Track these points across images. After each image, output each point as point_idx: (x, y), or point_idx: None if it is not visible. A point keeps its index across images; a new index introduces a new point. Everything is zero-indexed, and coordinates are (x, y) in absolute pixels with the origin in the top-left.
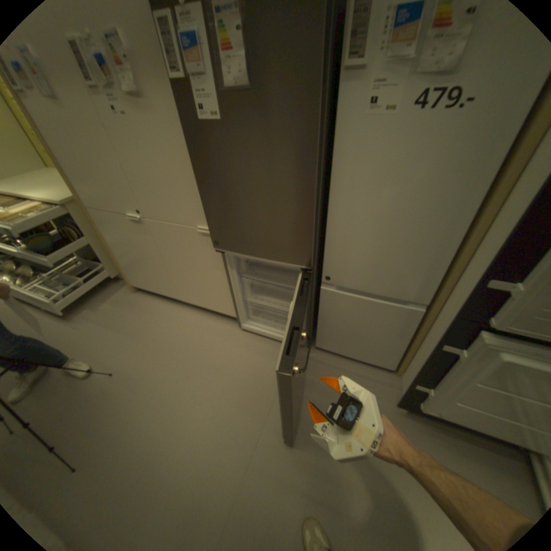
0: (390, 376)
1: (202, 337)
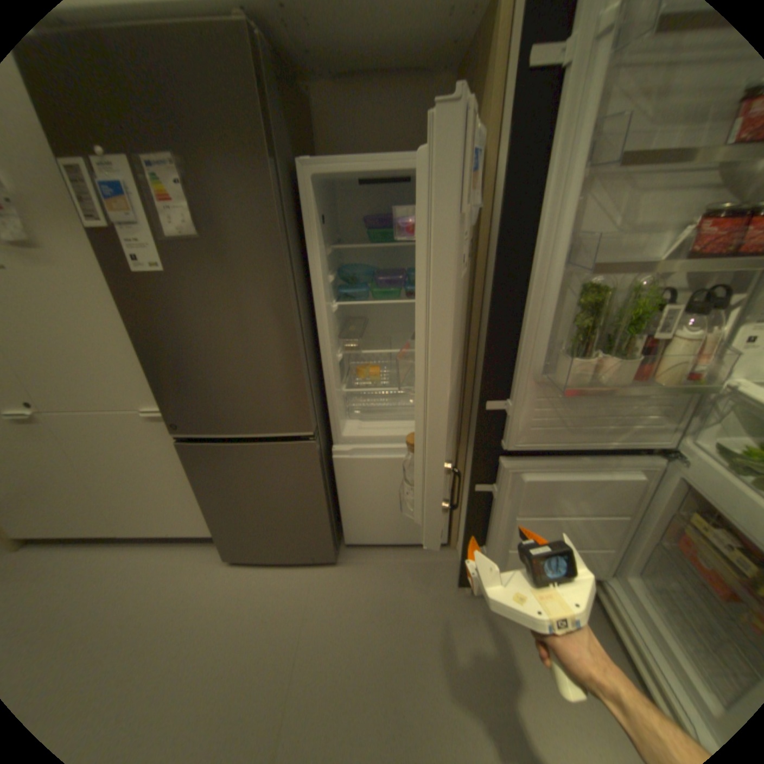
0: (443, 551)
1: (164, 587)
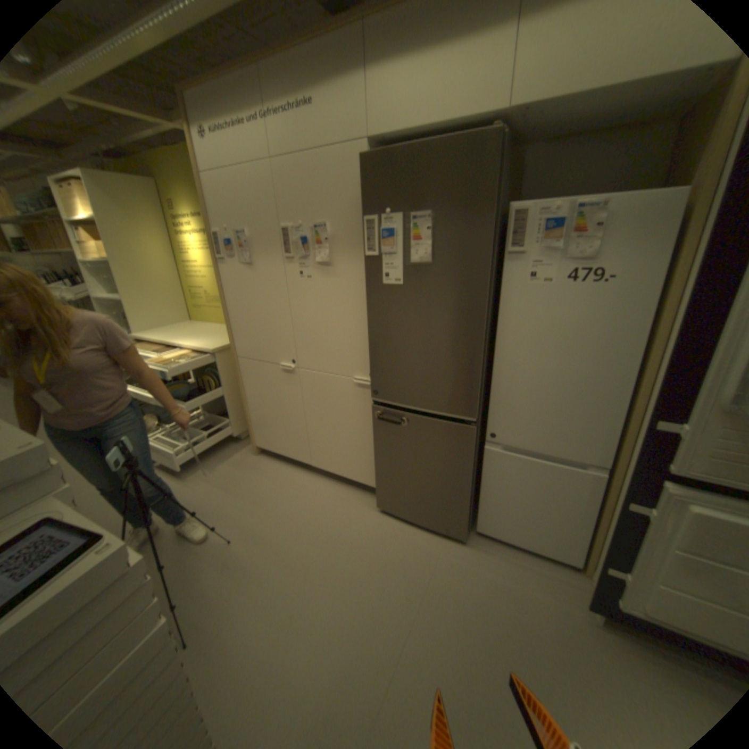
0: (577, 576)
1: (336, 510)
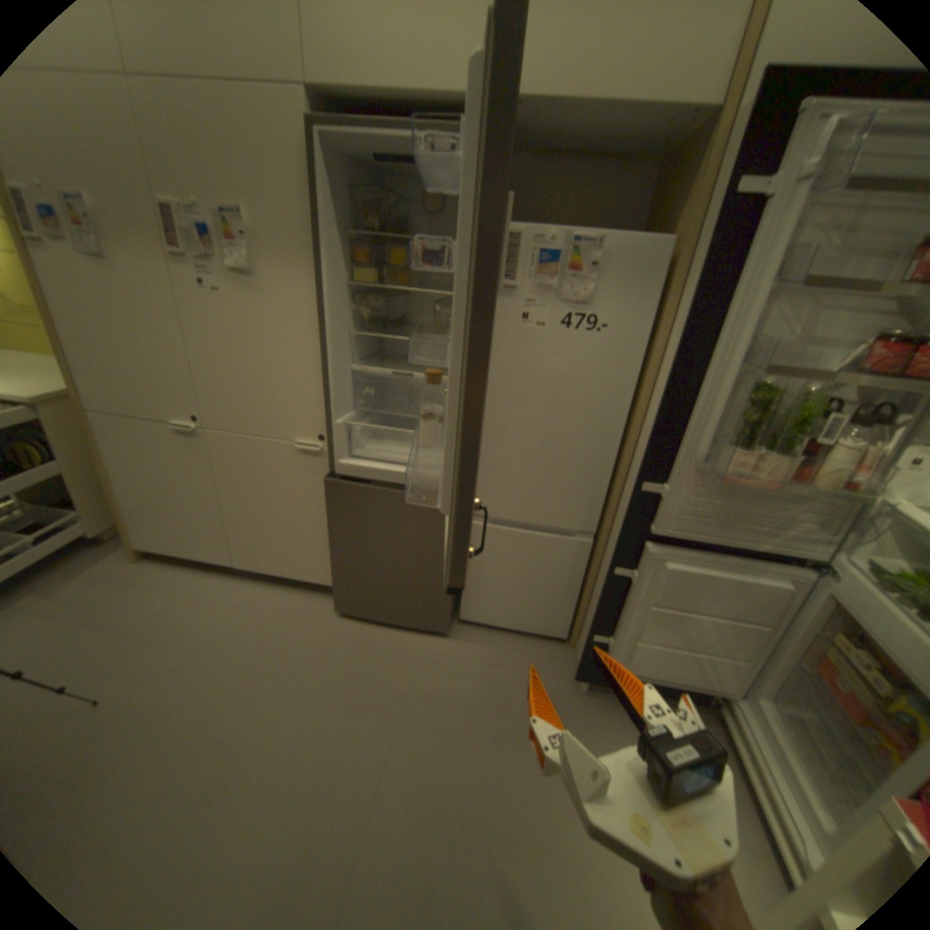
0: (561, 648)
1: (276, 623)
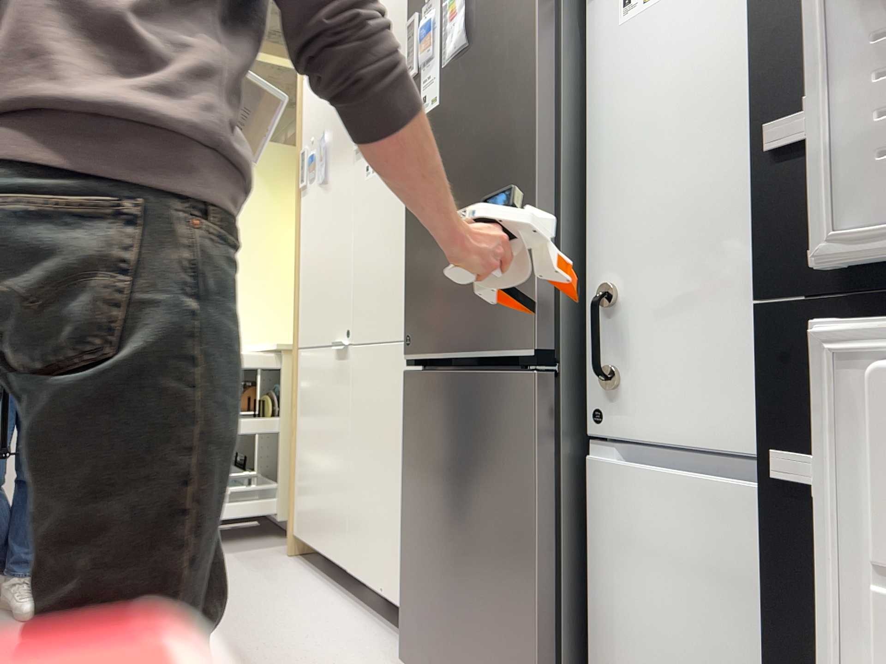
0: None
1: (326, 652)
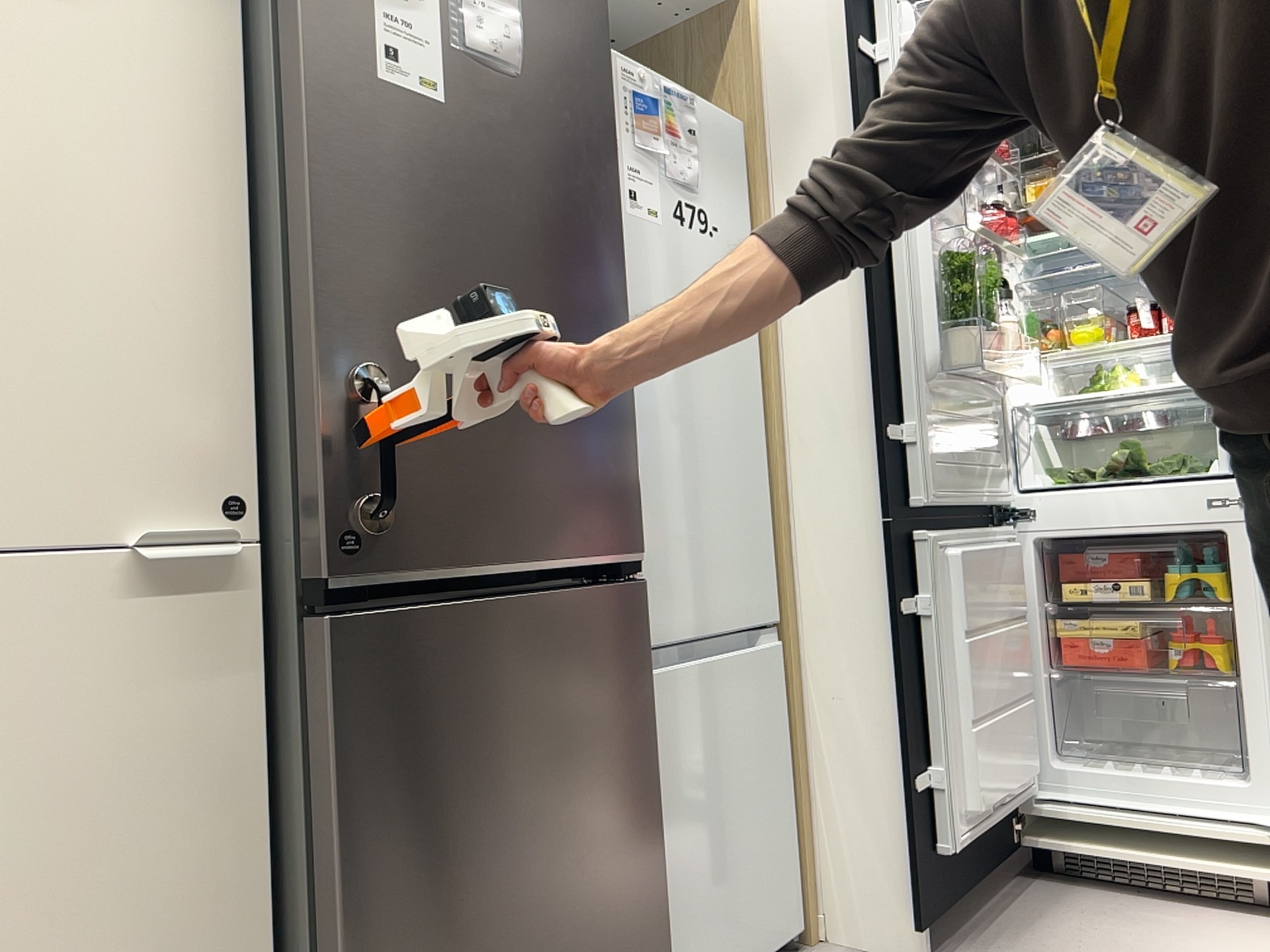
0: None
1: None
